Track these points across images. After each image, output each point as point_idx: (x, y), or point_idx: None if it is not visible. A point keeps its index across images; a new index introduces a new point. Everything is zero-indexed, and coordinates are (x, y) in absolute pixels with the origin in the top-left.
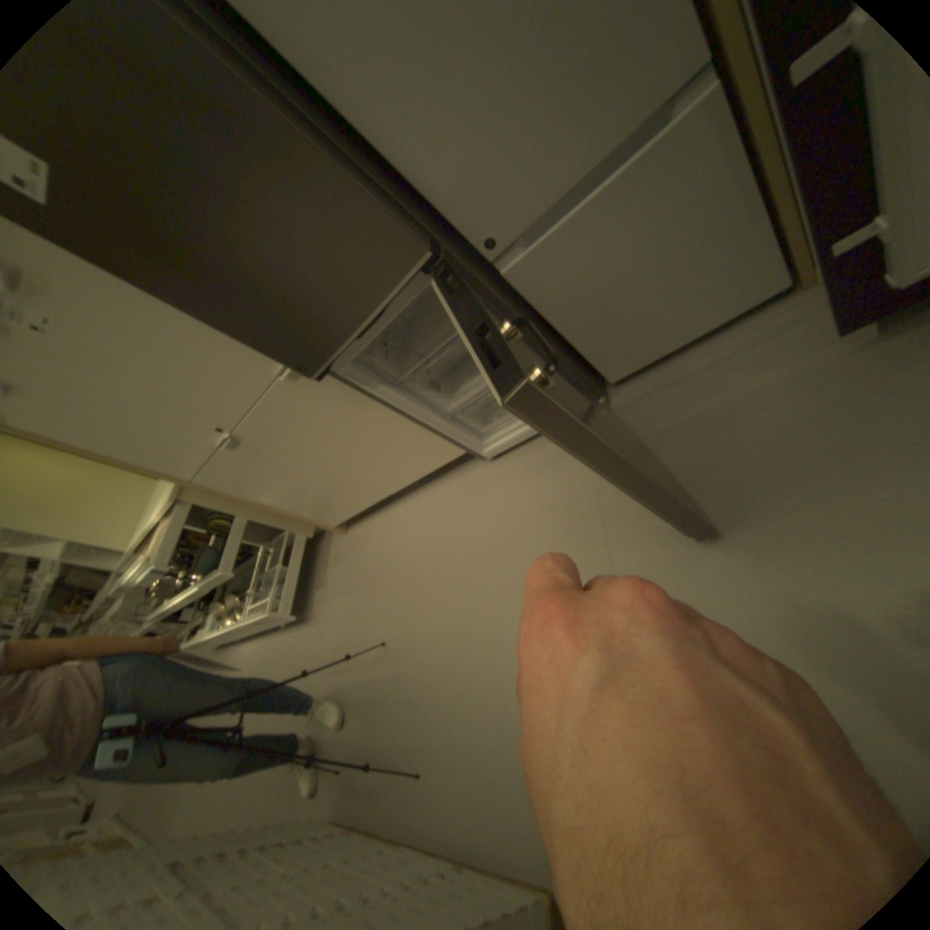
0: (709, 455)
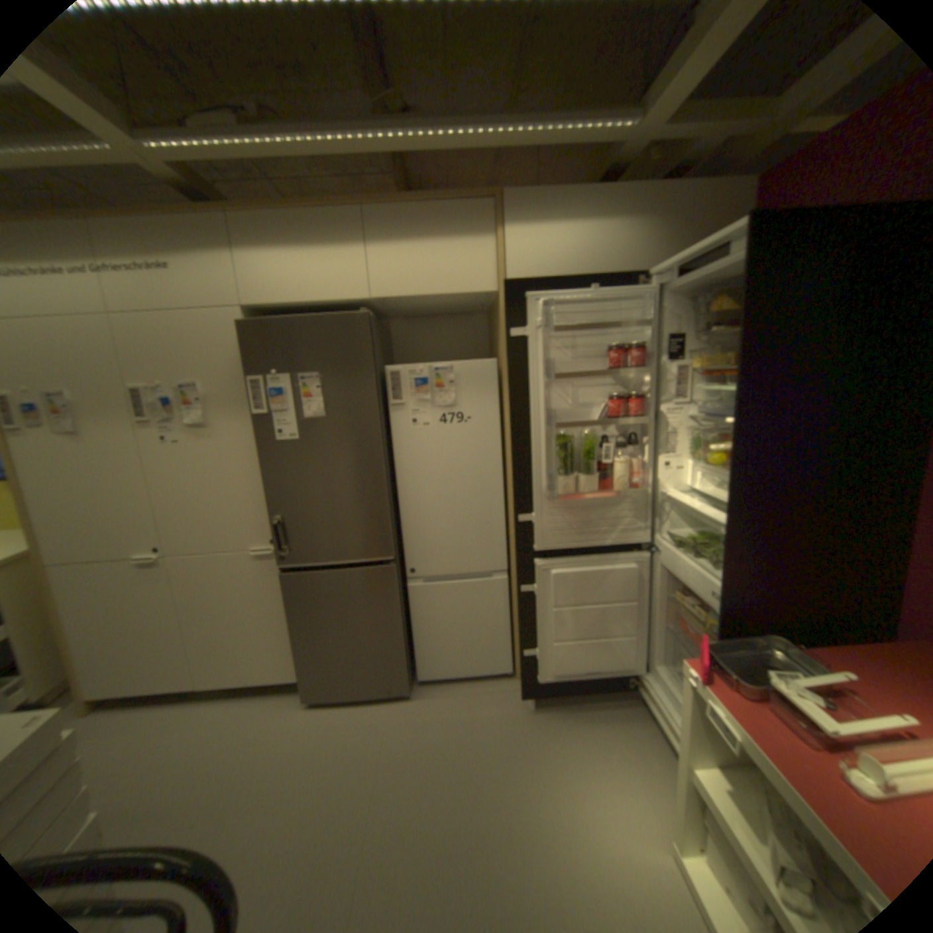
0: (453, 744)
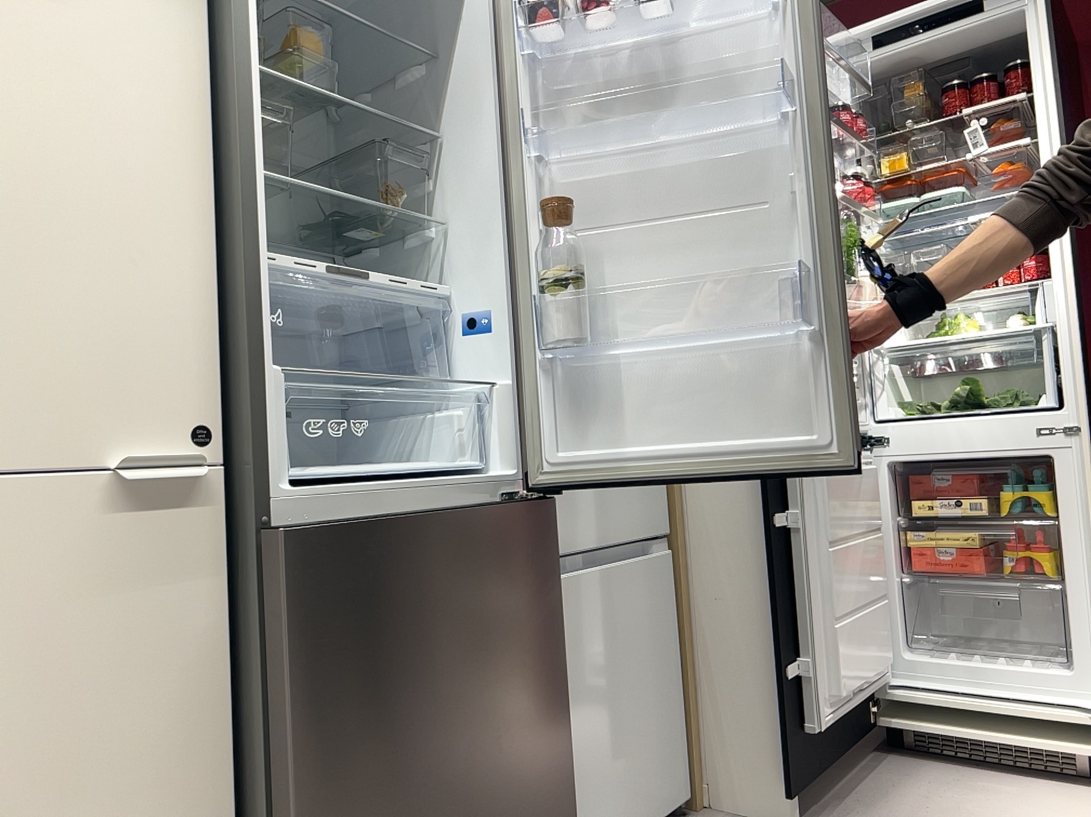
0: None
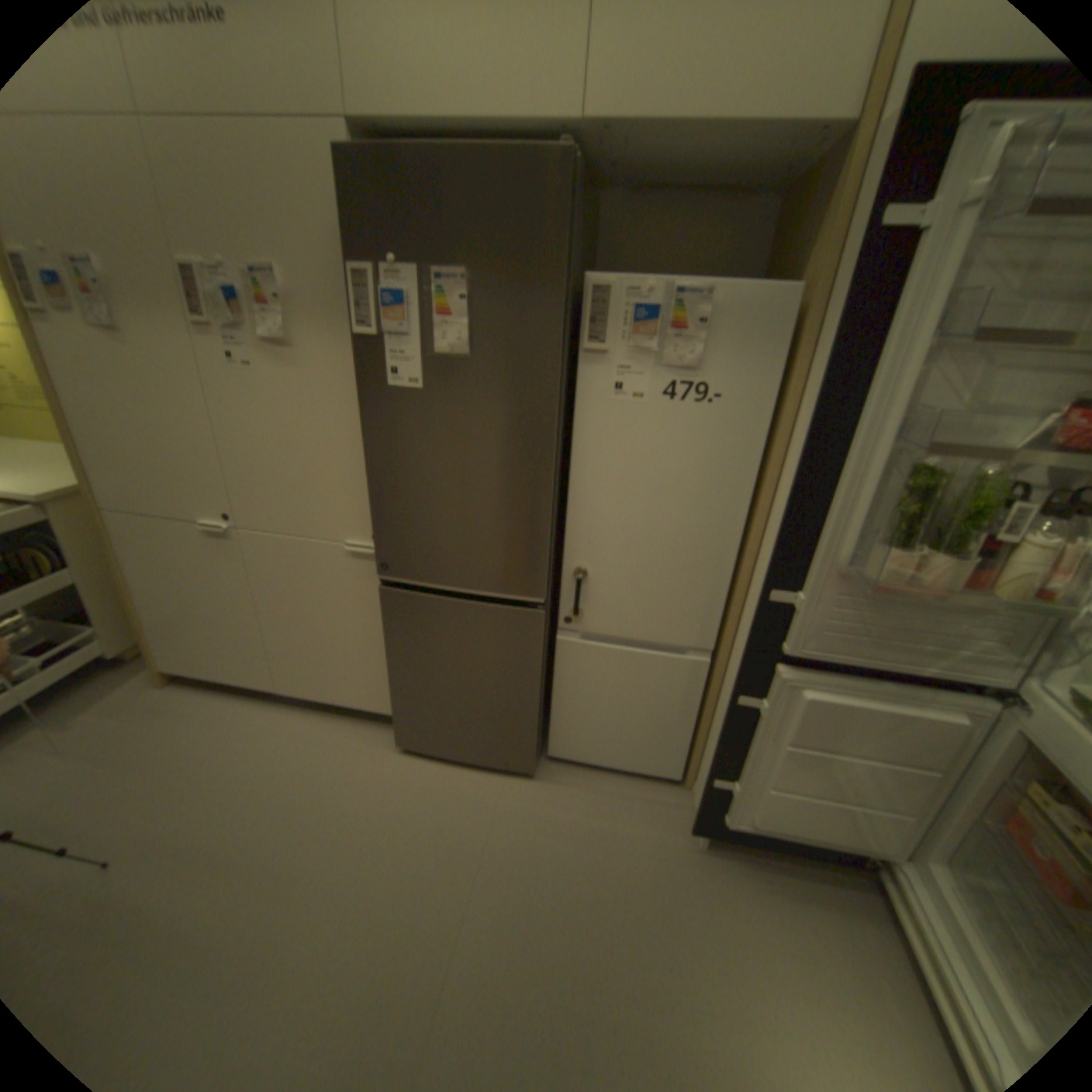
0: (582, 867)
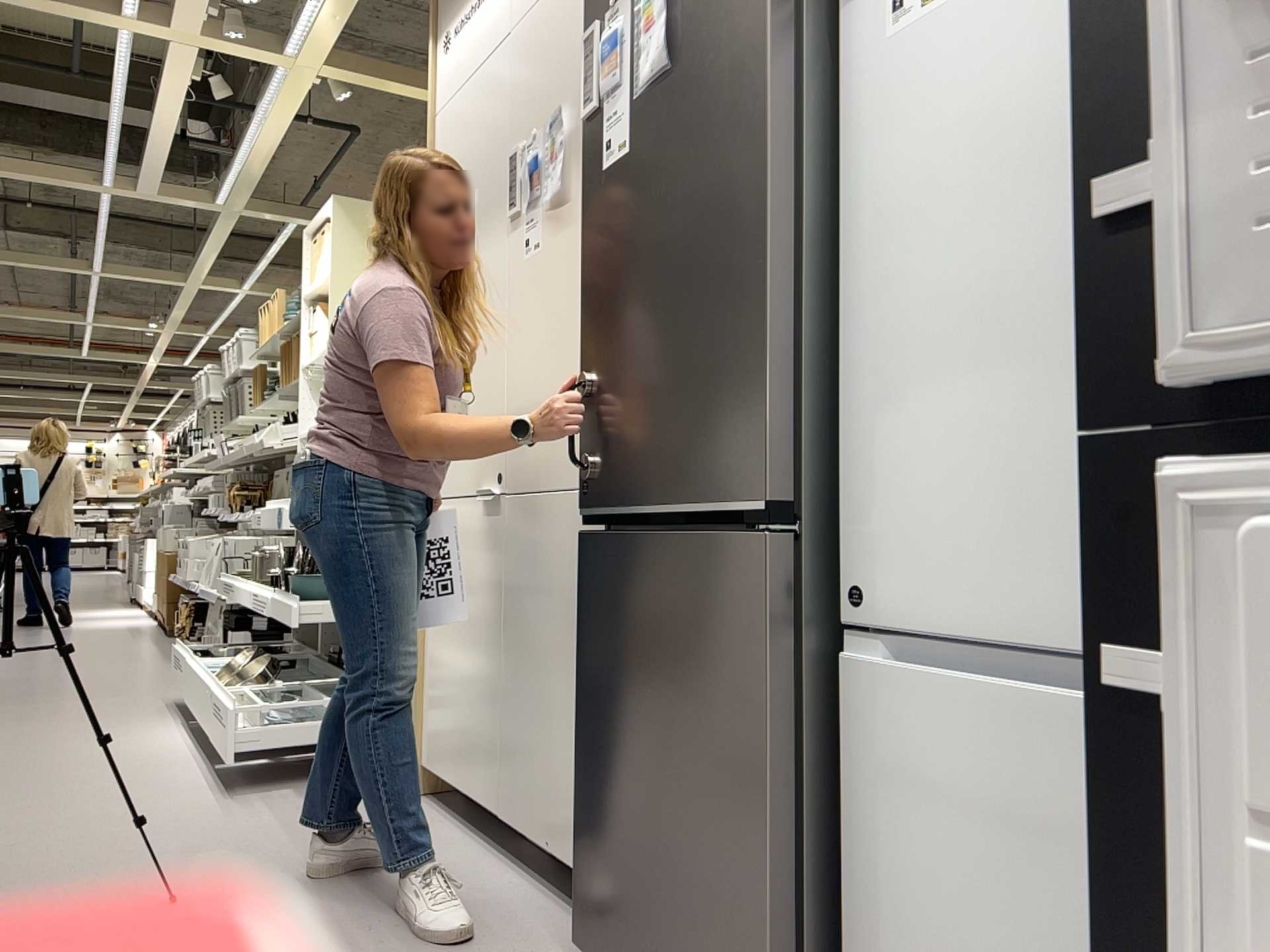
0: None
